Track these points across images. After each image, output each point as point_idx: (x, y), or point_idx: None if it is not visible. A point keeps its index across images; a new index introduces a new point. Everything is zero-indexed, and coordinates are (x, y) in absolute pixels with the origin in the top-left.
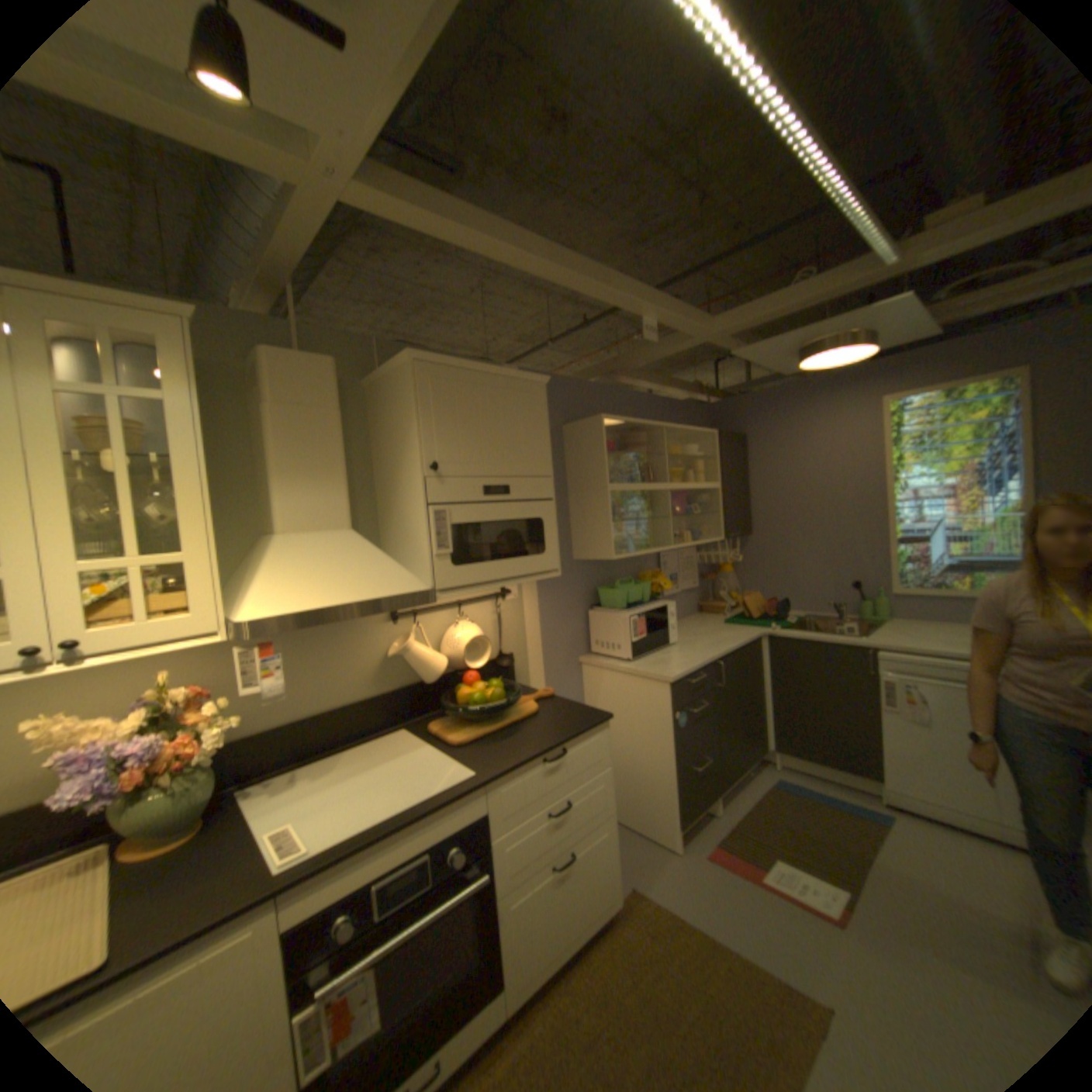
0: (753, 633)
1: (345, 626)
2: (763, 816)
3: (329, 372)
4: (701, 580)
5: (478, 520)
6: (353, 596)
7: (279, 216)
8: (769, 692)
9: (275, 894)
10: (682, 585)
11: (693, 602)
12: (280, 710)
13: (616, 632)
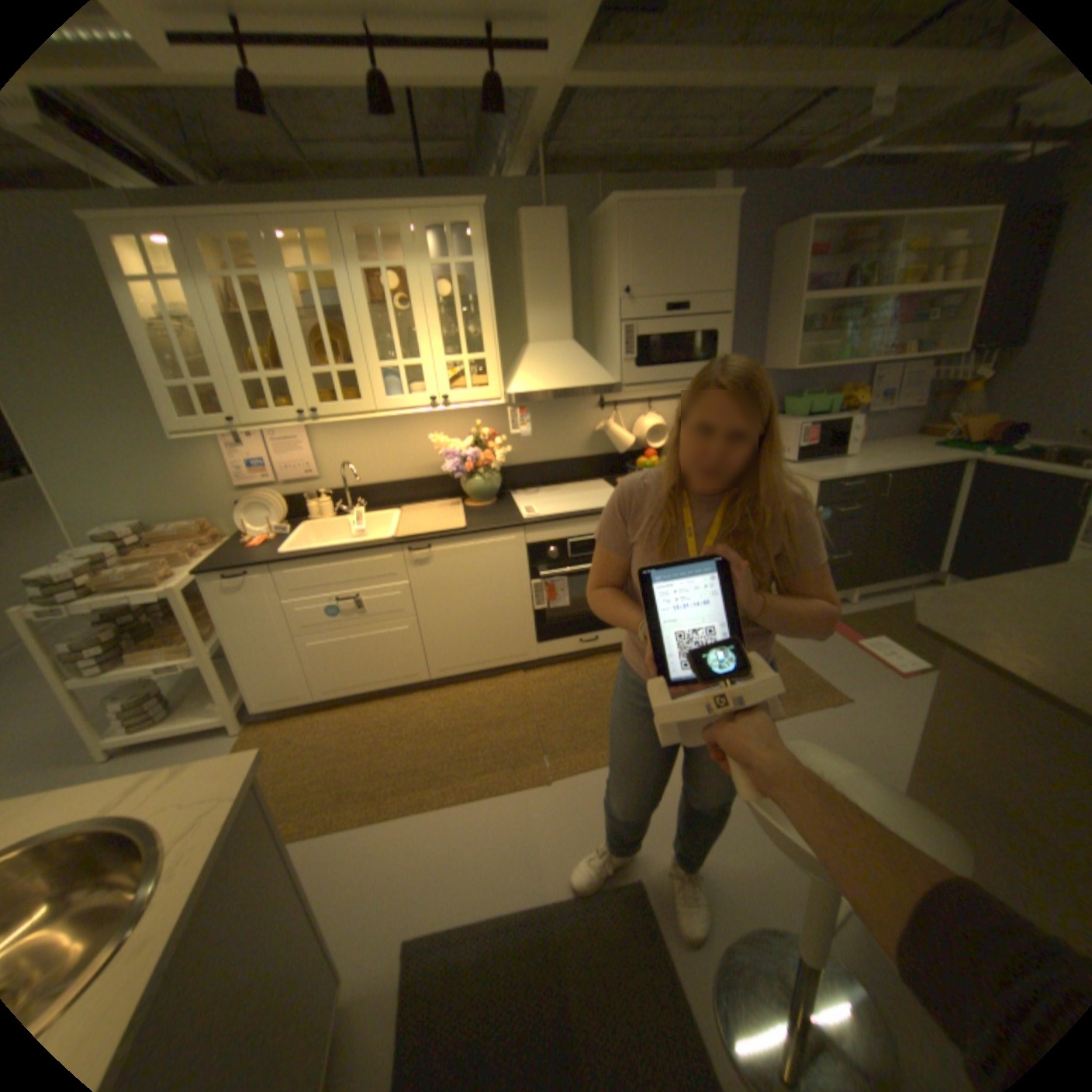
0: (957, 455)
1: (569, 408)
2: (898, 612)
3: (562, 221)
4: (935, 398)
5: (659, 333)
6: (568, 384)
7: (530, 105)
8: (960, 517)
9: (525, 525)
10: (901, 402)
11: (915, 421)
12: (533, 455)
13: (790, 437)
